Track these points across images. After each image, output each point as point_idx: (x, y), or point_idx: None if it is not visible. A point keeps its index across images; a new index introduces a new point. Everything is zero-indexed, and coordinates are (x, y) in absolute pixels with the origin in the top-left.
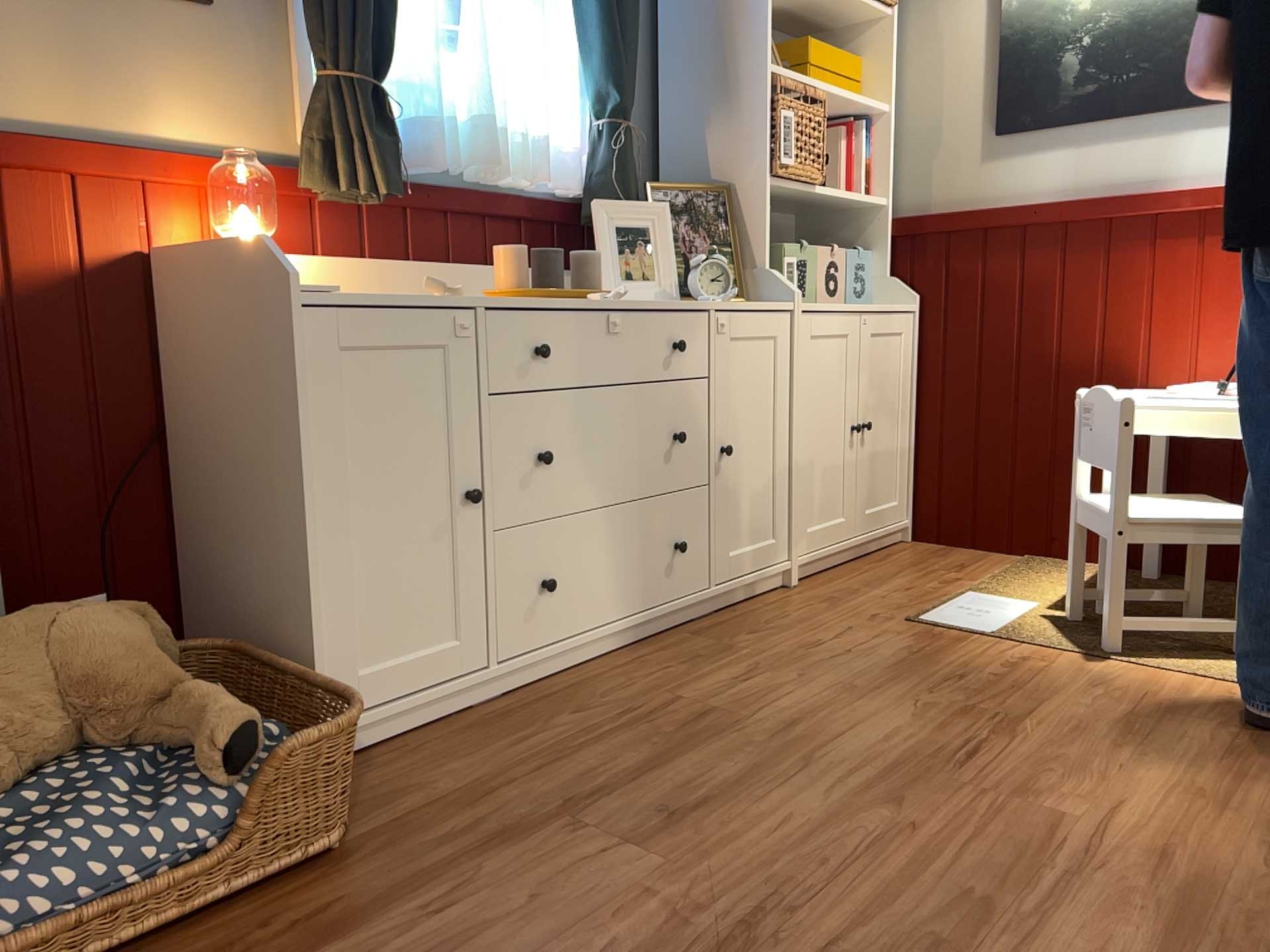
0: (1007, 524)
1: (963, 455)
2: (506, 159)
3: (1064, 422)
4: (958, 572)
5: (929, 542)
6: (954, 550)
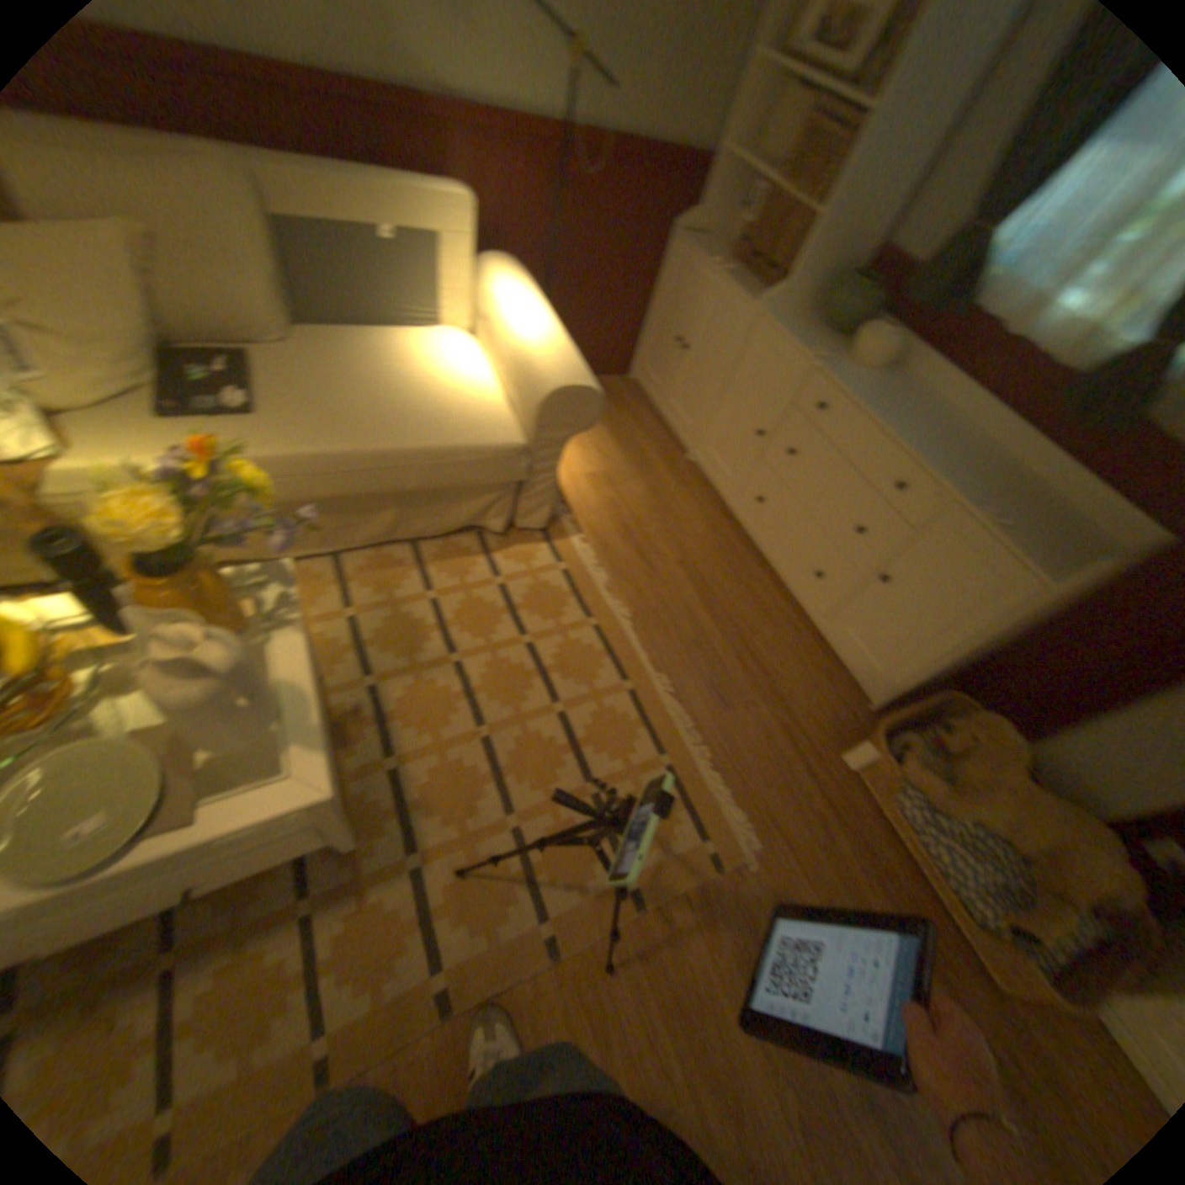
0: None
1: None
2: None
3: None
4: None
5: None
6: None
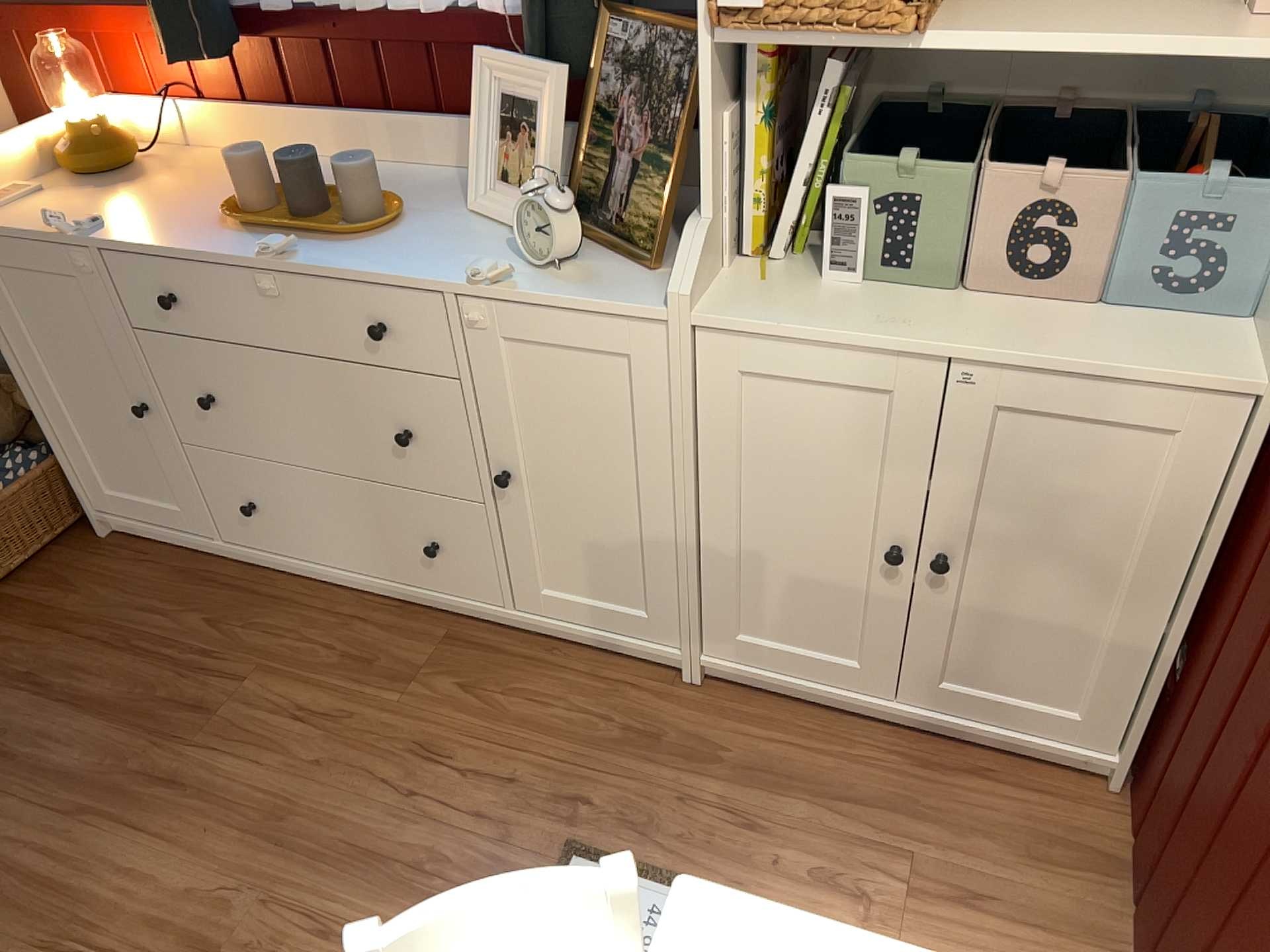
0: (1159, 948)
1: (1196, 761)
2: None
3: (1256, 930)
4: (916, 896)
5: (1130, 826)
6: (1099, 878)
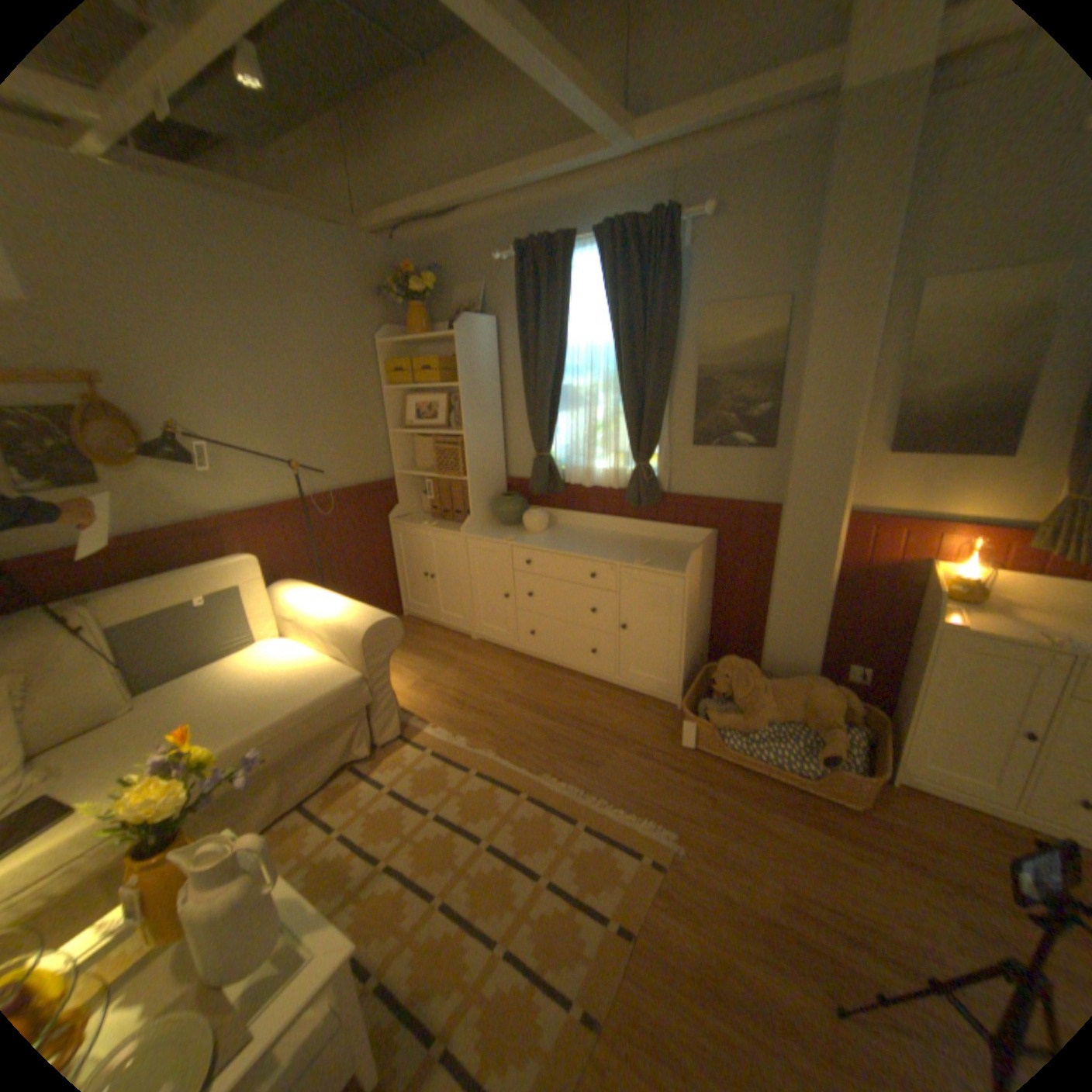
0: None
1: None
2: None
3: None
4: None
5: None
6: None
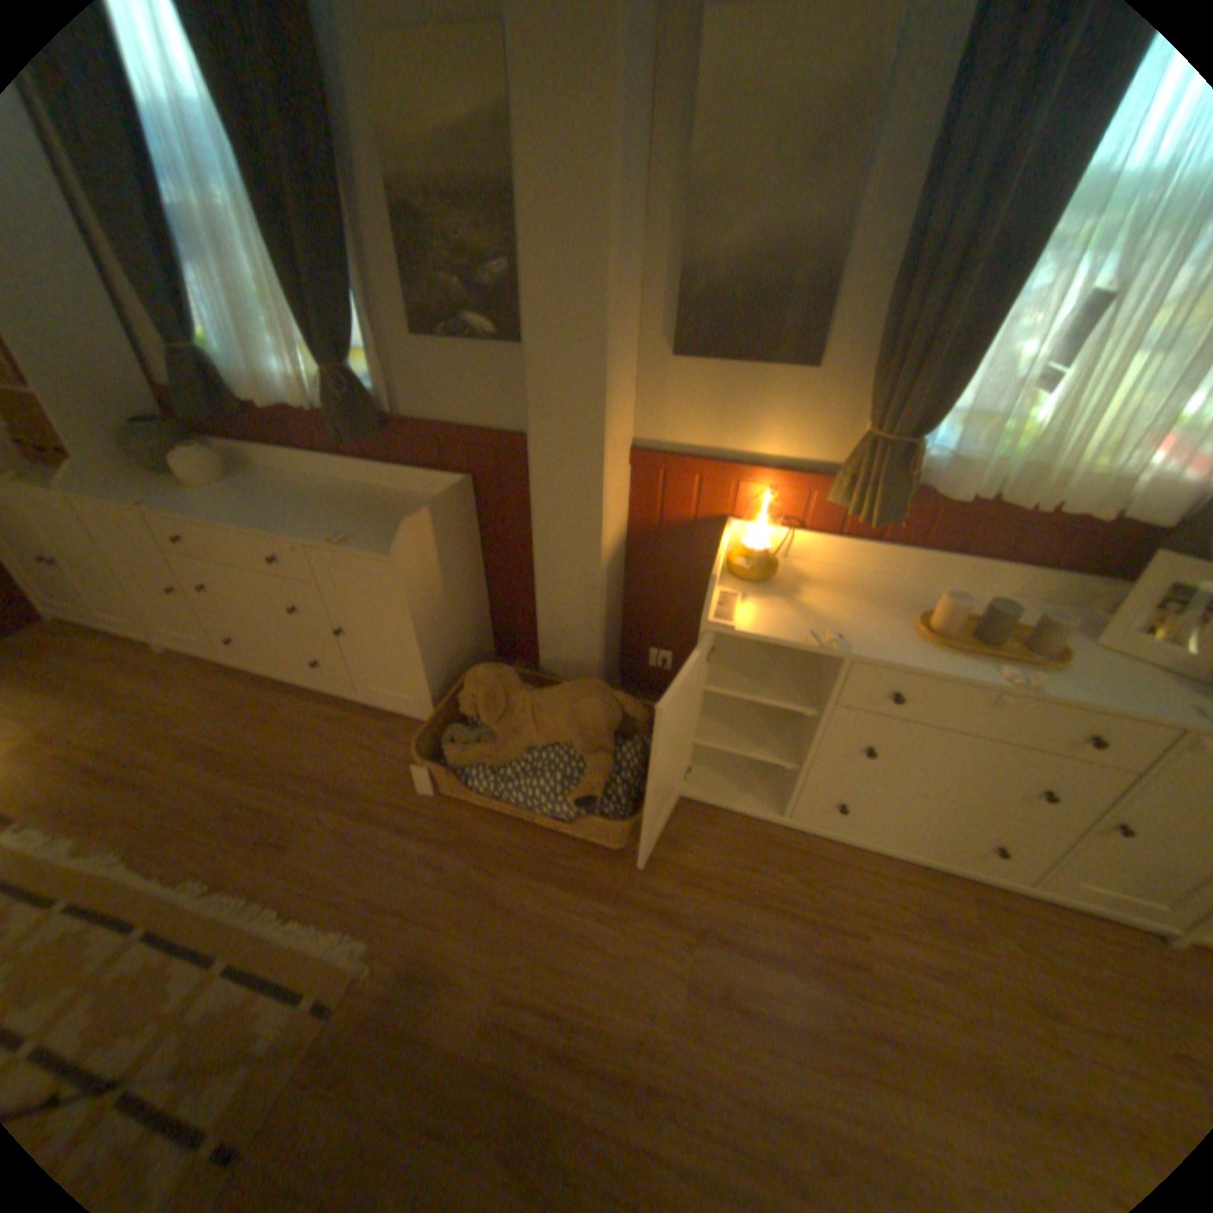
0: None
1: None
2: (1077, 484)
3: None
4: None
5: None
6: None
